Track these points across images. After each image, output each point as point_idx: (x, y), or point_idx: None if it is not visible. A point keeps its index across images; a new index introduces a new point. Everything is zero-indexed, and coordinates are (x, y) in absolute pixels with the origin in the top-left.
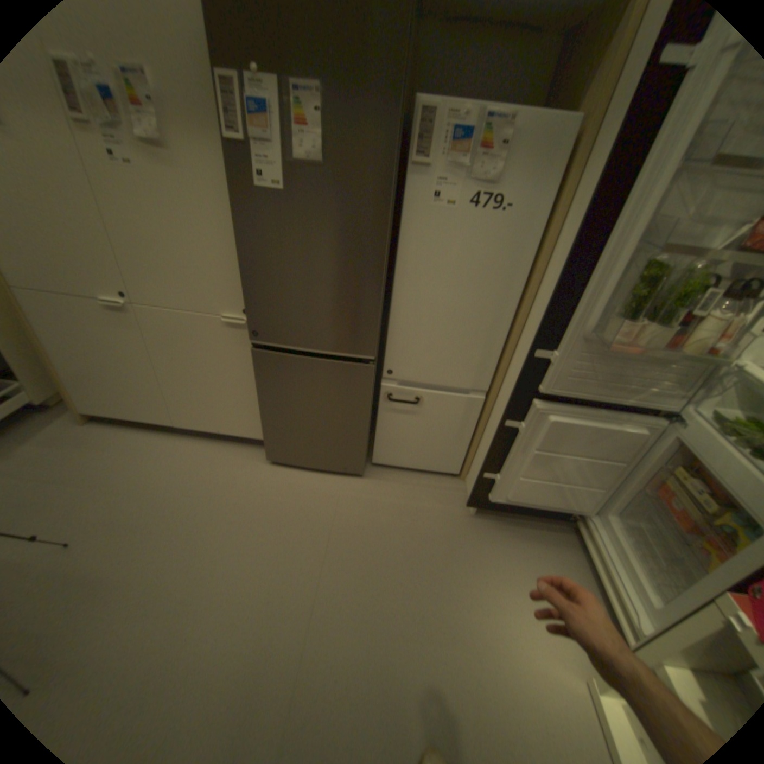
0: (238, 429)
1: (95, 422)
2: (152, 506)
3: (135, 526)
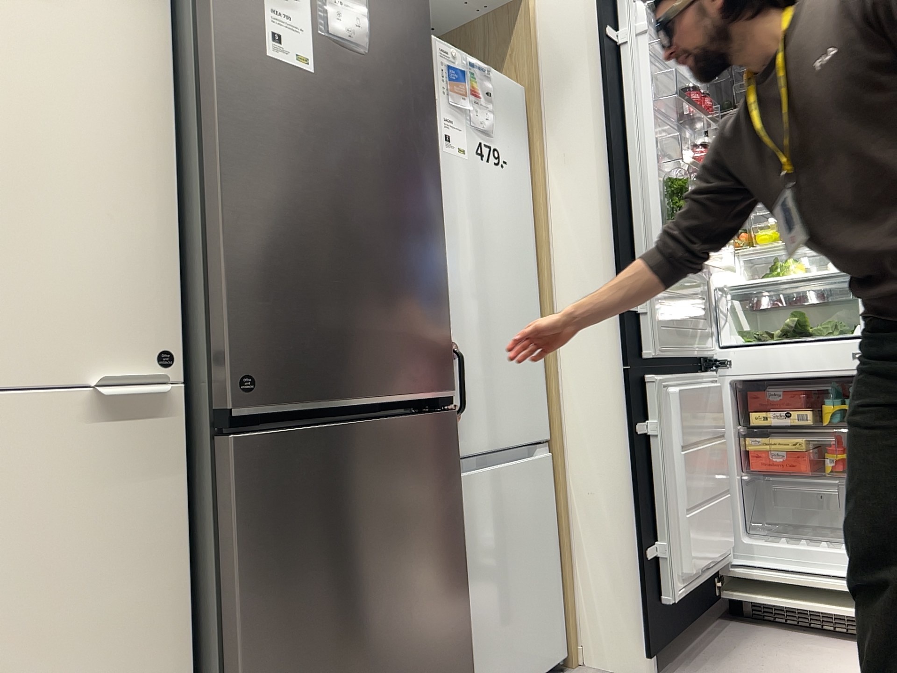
0: None
1: None
2: None
3: None
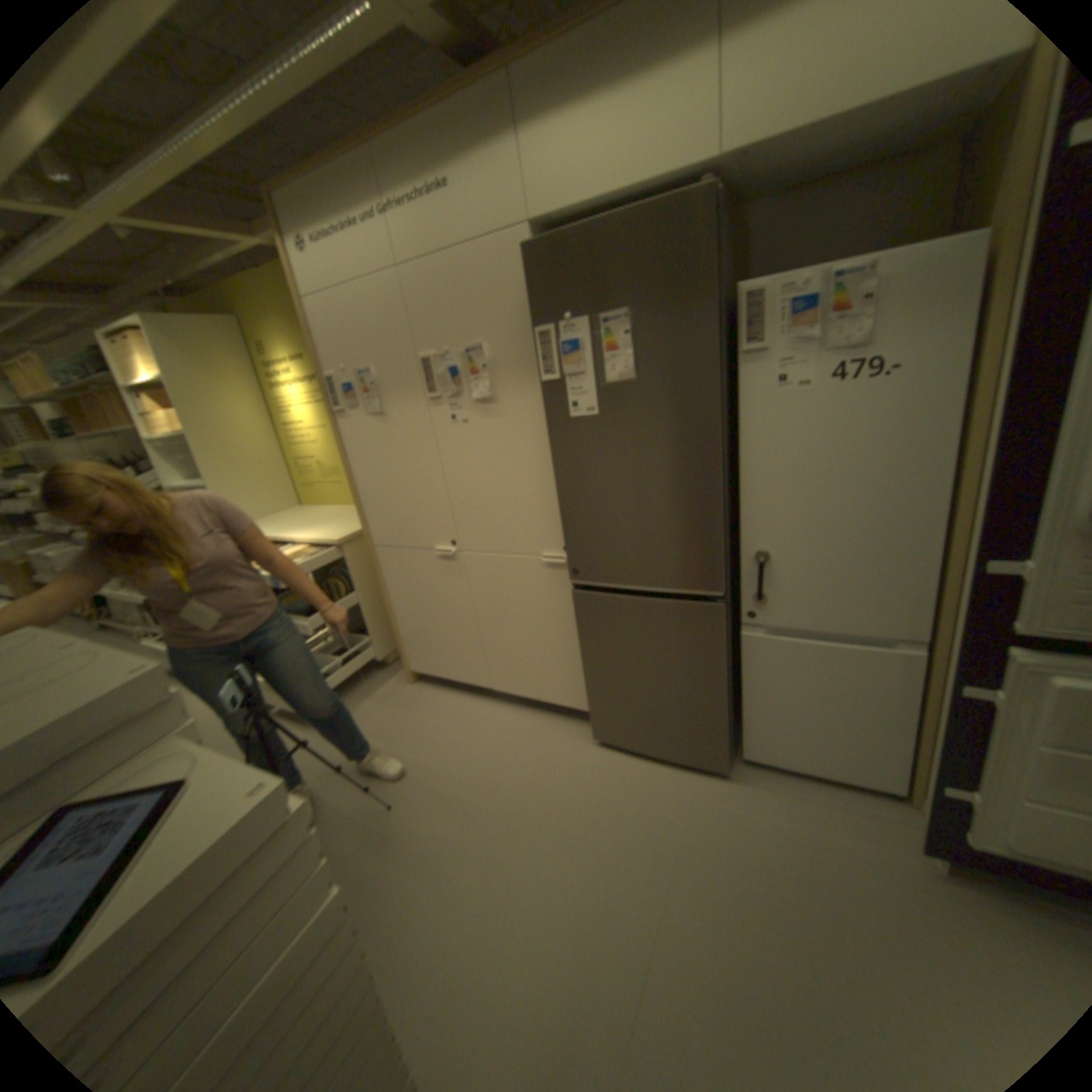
0: (559, 696)
1: (420, 682)
2: (465, 781)
3: (449, 801)
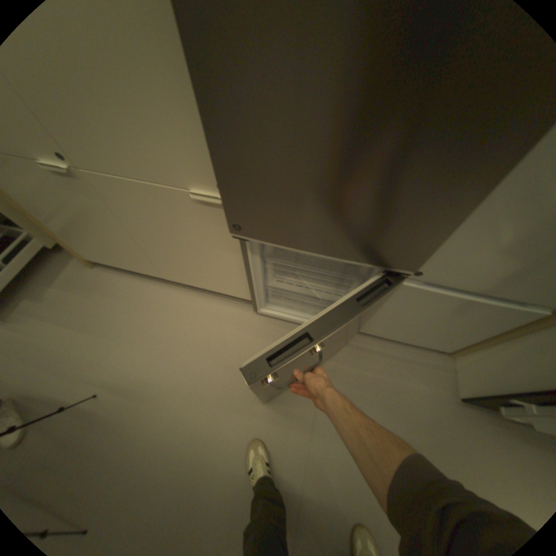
0: (222, 289)
1: (99, 264)
2: (155, 362)
3: (144, 382)
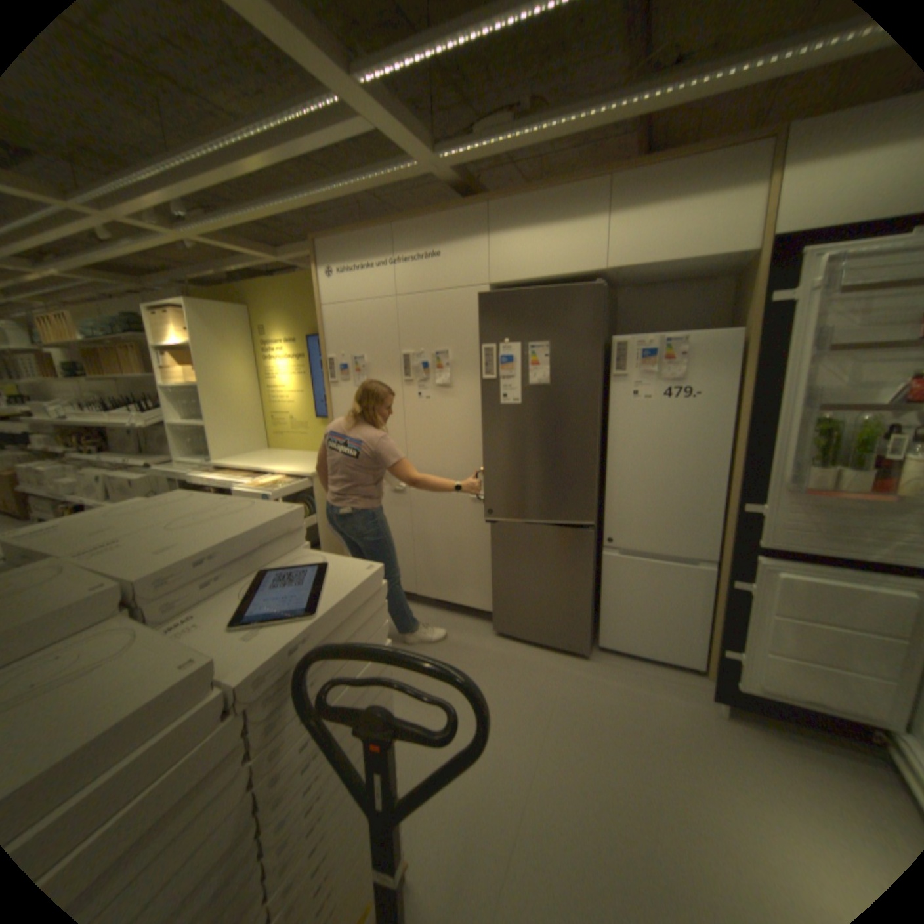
0: (470, 599)
1: None
2: None
3: None
